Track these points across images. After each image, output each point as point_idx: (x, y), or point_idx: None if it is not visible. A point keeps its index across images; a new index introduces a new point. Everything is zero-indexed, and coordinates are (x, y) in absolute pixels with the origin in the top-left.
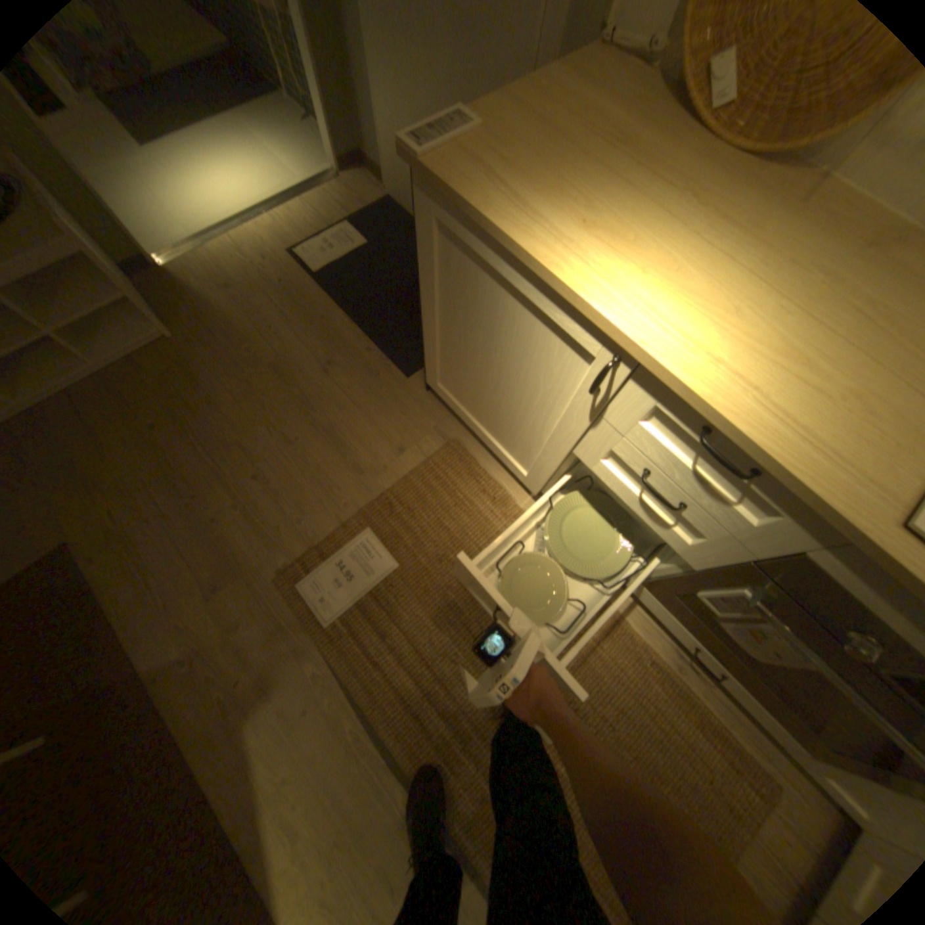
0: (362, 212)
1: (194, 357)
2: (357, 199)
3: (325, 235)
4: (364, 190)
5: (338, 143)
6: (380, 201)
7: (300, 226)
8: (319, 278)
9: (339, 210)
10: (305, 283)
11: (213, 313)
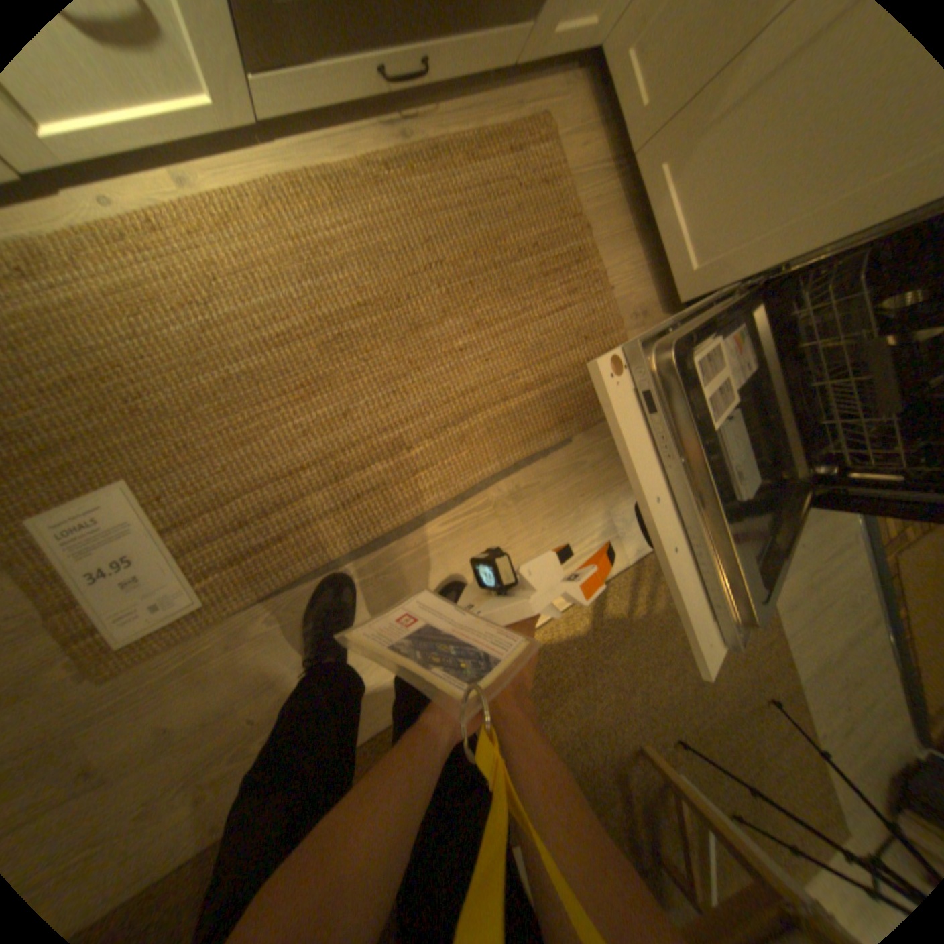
0: None
1: None
2: None
3: None
4: None
5: None
6: None
7: None
8: None
9: None
10: None
11: None
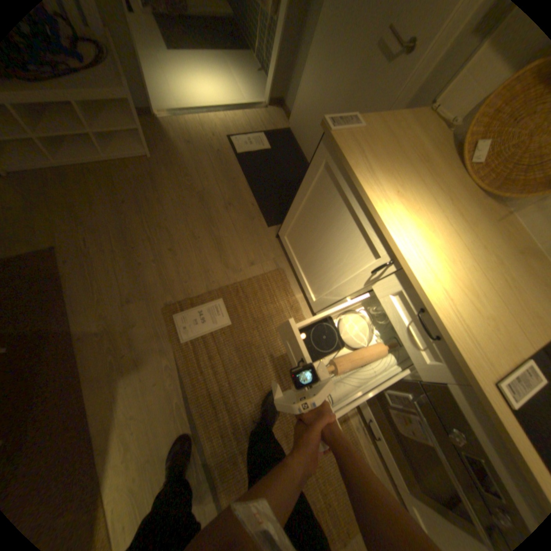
0: (273, 132)
1: (158, 174)
2: (272, 124)
3: (250, 136)
4: (277, 121)
5: (272, 91)
6: (283, 130)
7: (238, 126)
8: (238, 157)
9: (261, 126)
10: (230, 157)
11: (176, 154)
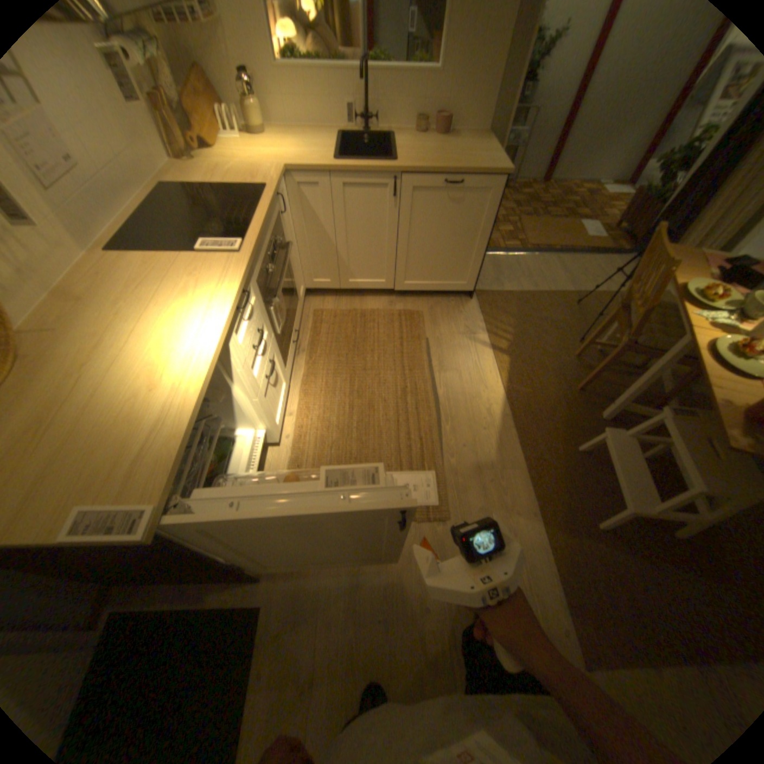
0: None
1: None
2: None
3: None
4: None
5: None
6: None
7: None
8: None
9: None
10: None
11: None
